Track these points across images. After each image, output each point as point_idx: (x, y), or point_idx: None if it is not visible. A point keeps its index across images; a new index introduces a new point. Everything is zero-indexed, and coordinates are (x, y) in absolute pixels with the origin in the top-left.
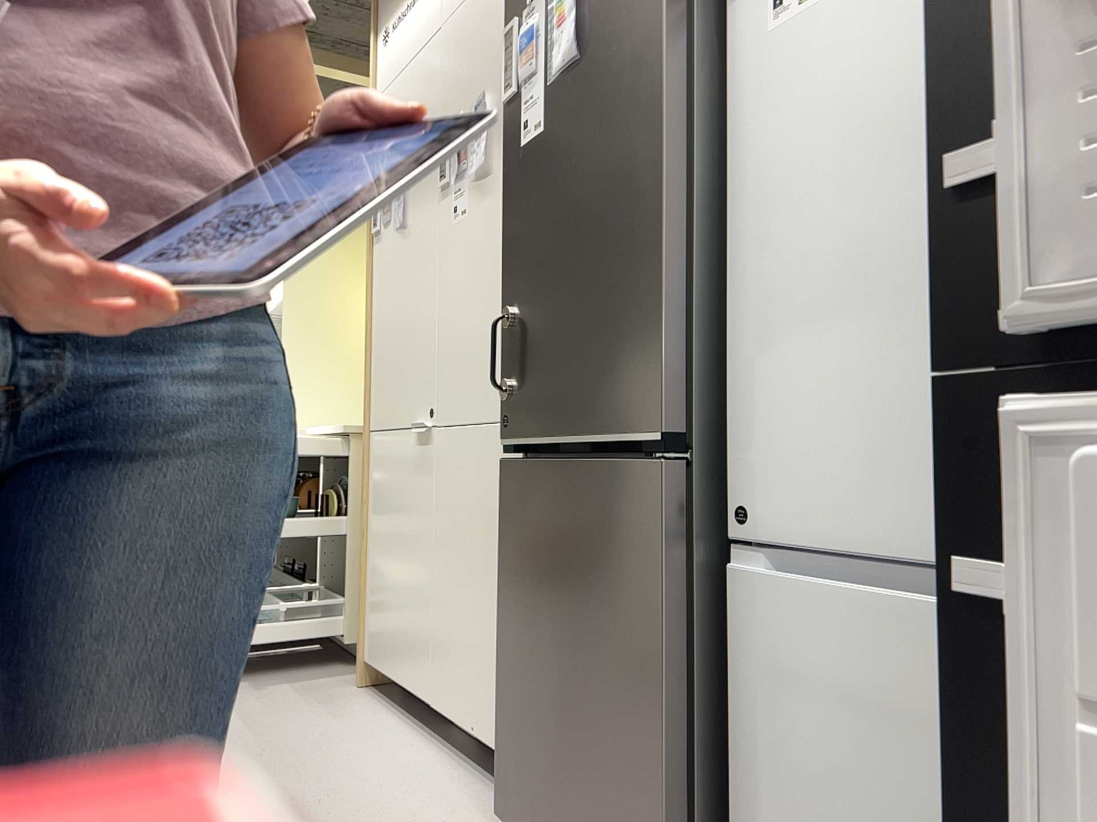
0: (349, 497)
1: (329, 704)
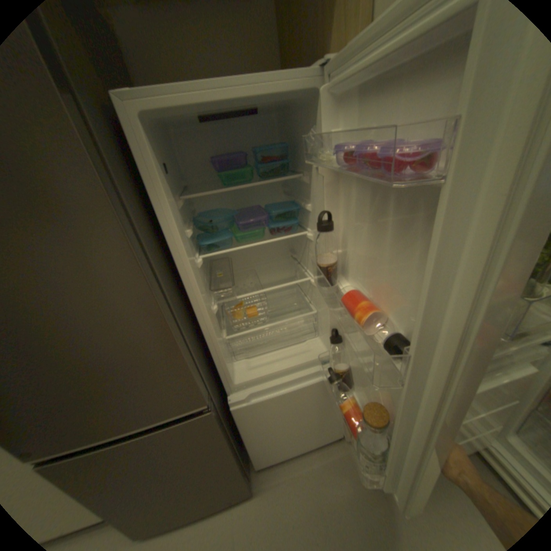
0: None
1: None
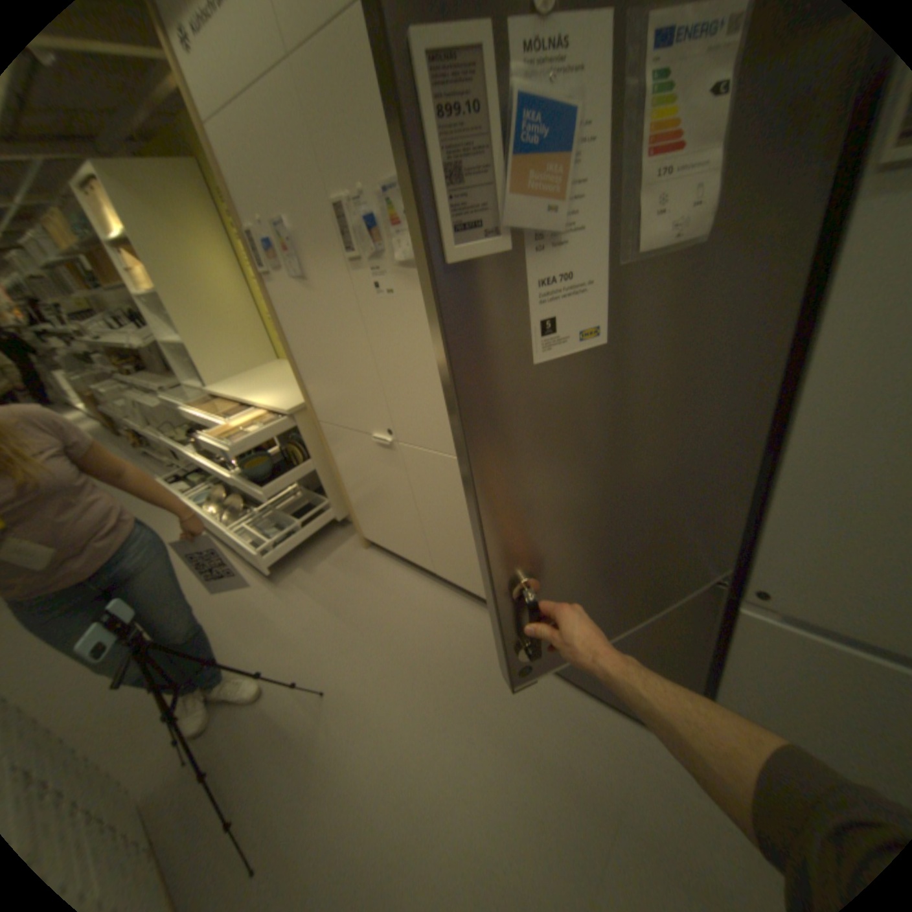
0: (304, 445)
1: (360, 571)
